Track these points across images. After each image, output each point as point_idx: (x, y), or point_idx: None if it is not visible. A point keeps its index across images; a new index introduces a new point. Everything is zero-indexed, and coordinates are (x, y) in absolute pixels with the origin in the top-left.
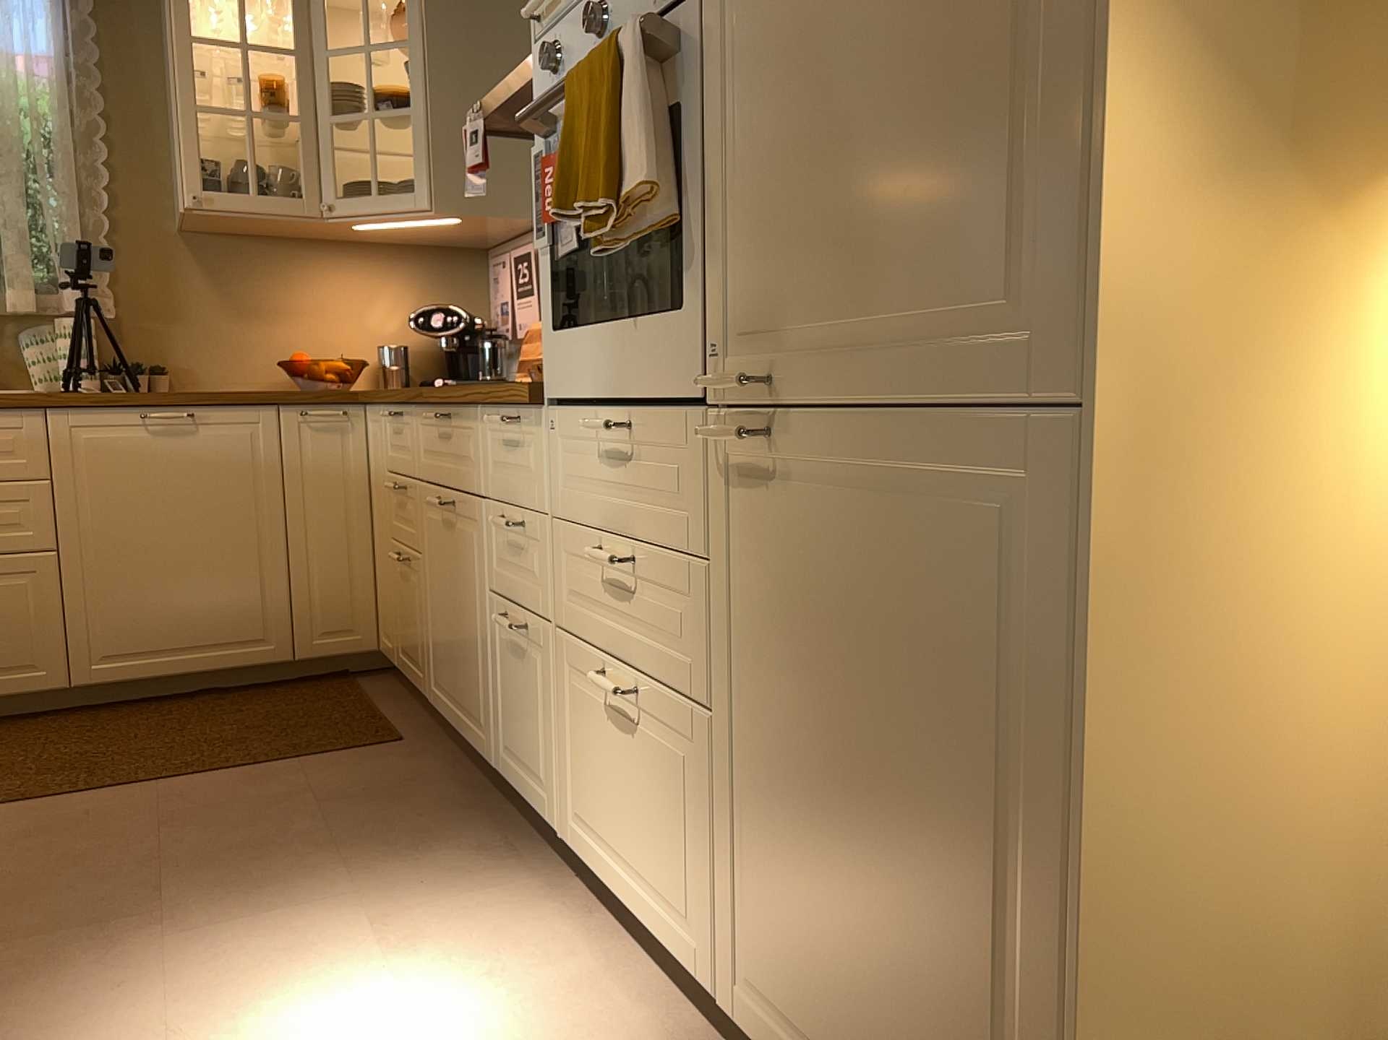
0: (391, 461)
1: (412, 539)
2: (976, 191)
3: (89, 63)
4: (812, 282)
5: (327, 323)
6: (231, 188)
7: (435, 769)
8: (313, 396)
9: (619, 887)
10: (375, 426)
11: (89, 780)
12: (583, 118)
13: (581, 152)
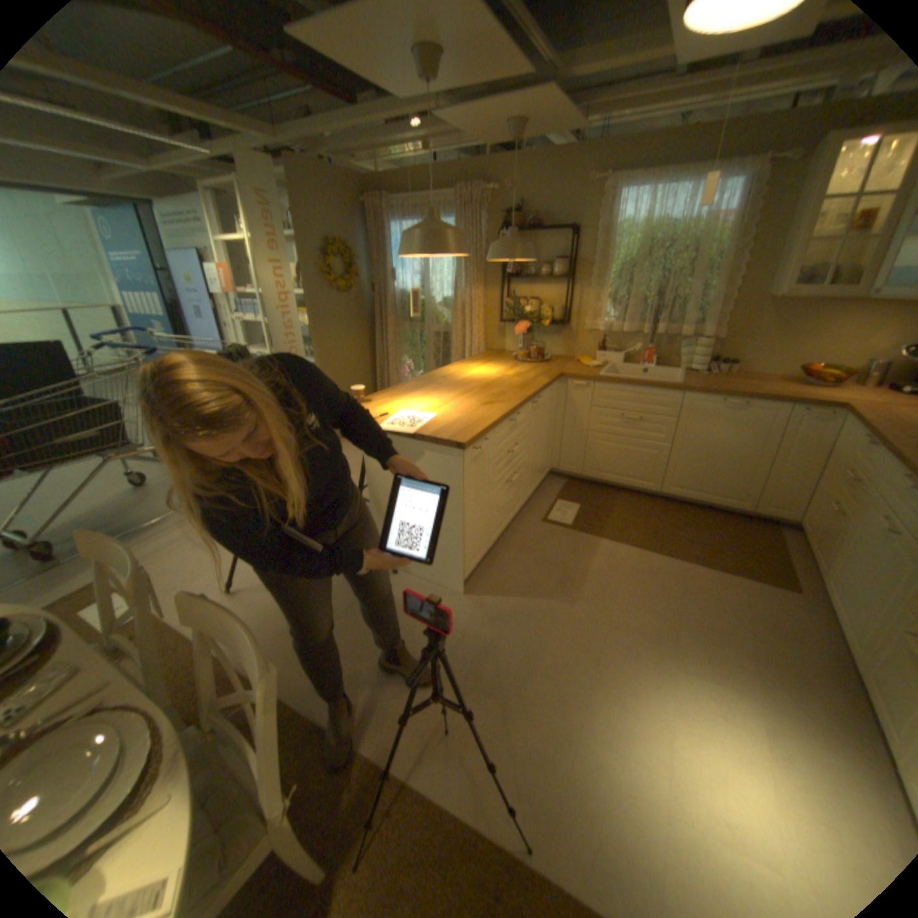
0: (855, 458)
1: (852, 509)
2: None
3: (754, 212)
4: None
5: (838, 344)
6: (811, 280)
7: (816, 628)
8: (817, 402)
9: None
10: (851, 429)
11: (660, 546)
12: None
13: None
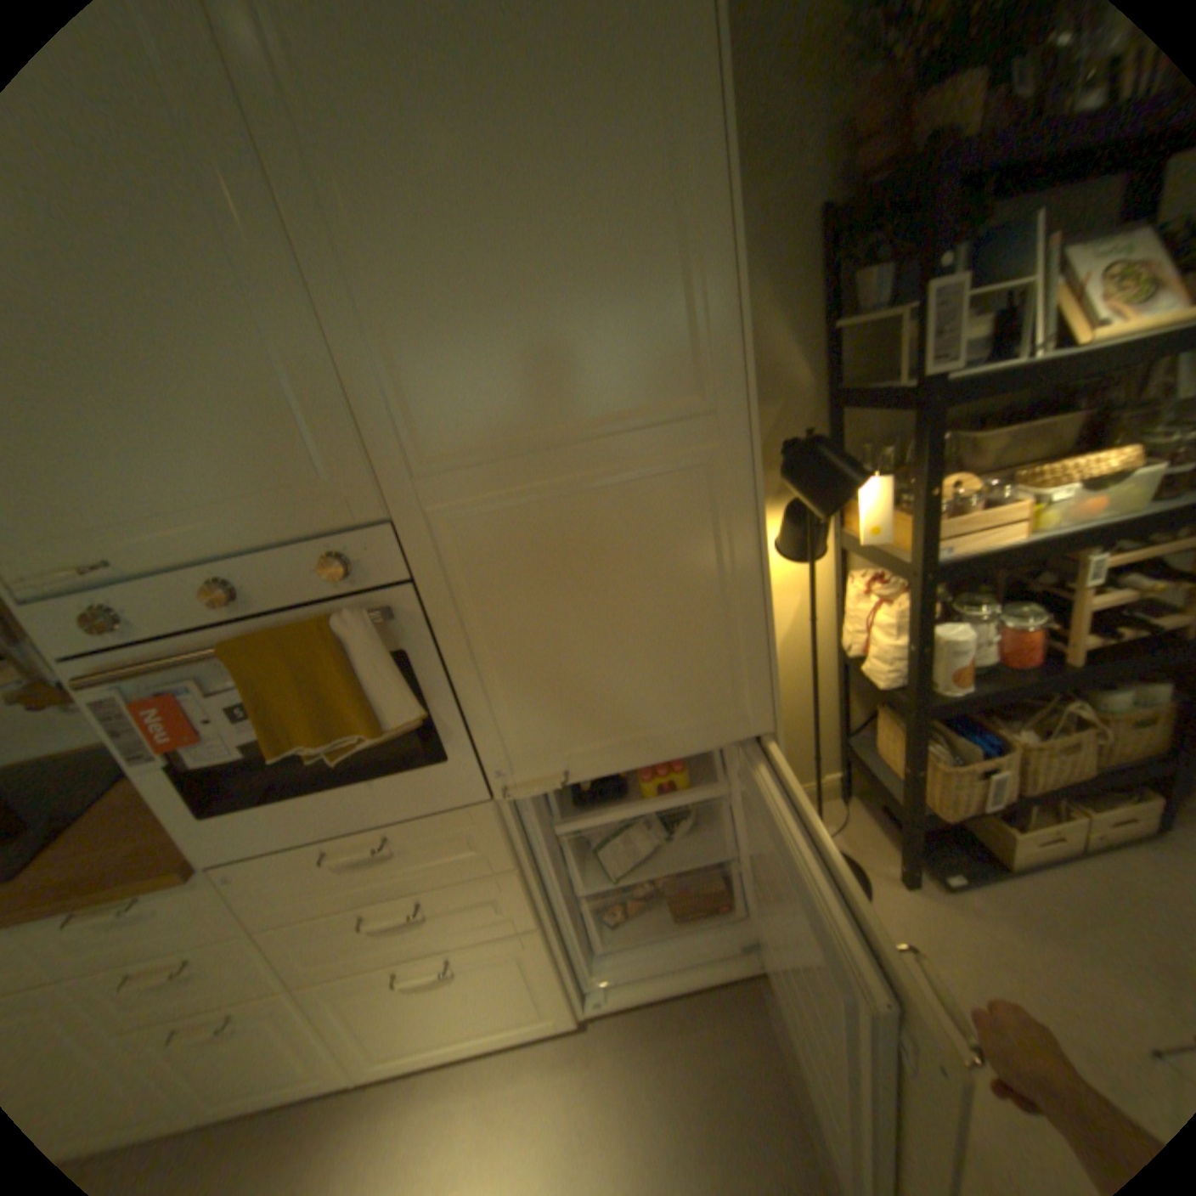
0: None
1: None
2: (695, 677)
3: None
4: (581, 727)
5: None
6: None
7: None
8: None
9: (445, 1056)
10: None
11: None
12: (274, 686)
13: (284, 709)
